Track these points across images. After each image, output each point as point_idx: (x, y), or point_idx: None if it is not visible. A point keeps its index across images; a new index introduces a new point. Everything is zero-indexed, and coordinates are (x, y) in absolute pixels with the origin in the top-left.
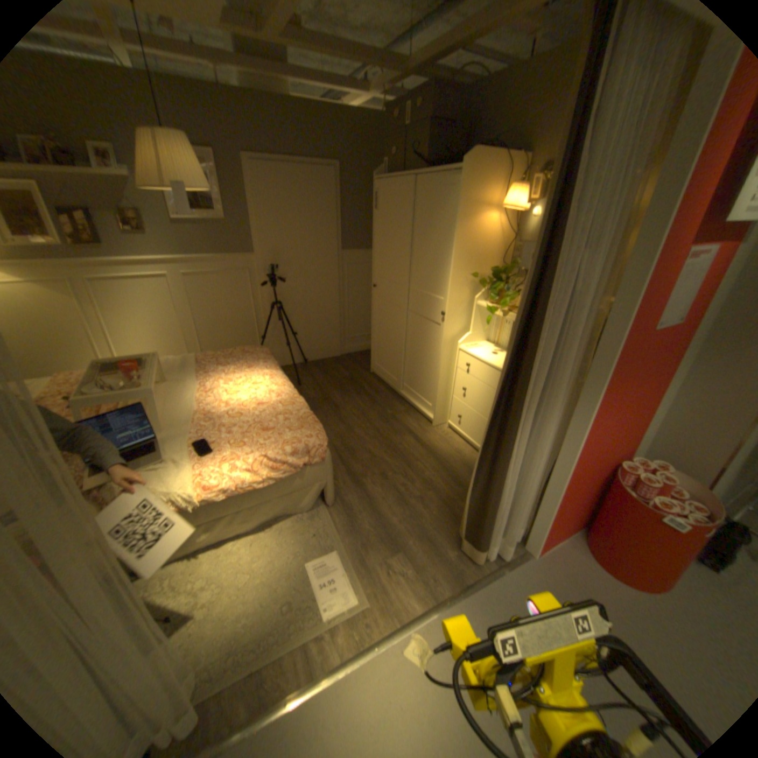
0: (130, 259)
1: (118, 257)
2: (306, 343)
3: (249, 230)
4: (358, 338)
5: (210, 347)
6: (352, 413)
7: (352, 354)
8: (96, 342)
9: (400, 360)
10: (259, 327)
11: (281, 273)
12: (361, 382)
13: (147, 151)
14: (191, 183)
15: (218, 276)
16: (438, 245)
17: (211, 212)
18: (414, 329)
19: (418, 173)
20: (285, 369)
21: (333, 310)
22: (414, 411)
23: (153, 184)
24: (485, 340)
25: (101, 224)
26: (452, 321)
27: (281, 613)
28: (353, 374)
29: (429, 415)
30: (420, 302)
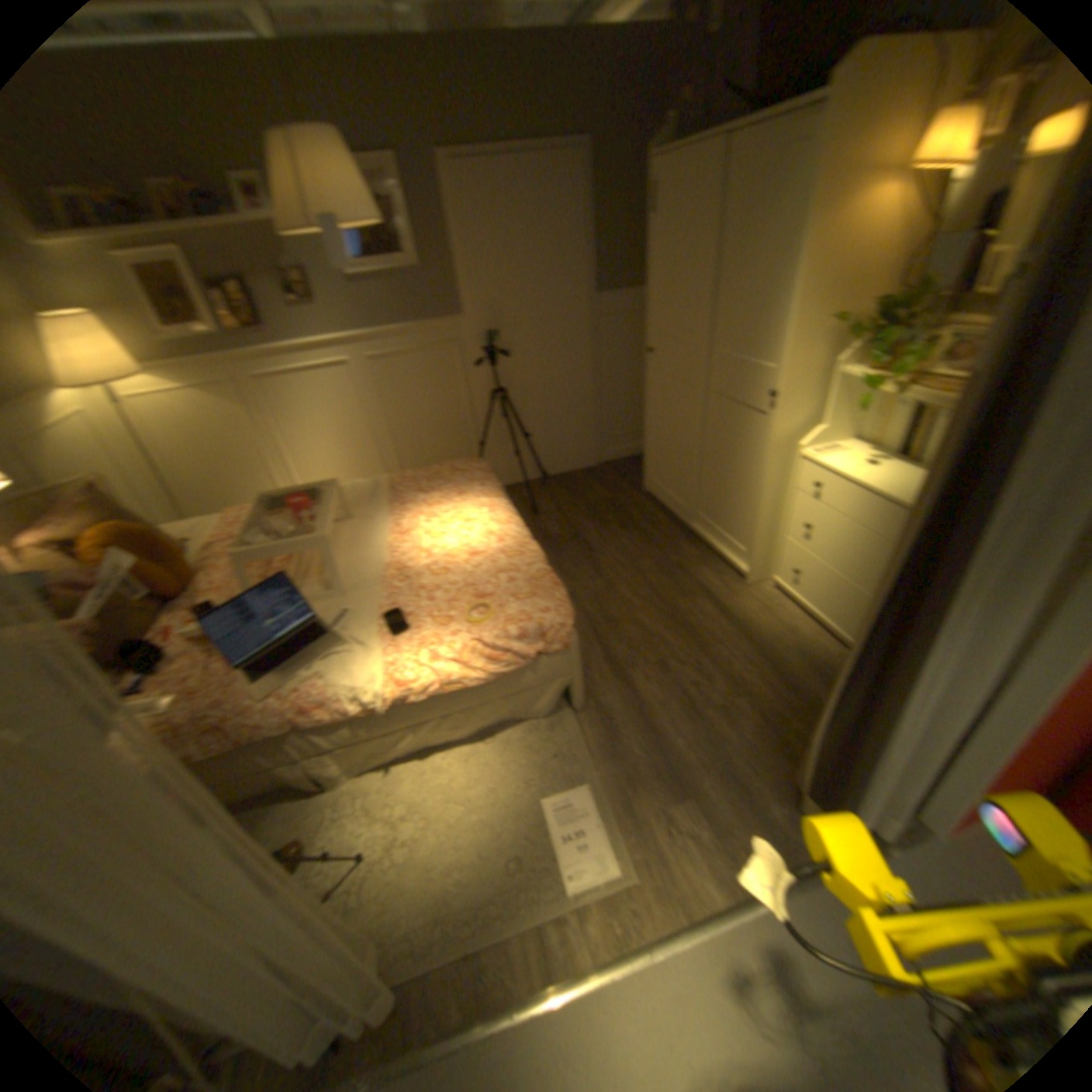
0: (294, 343)
1: (279, 341)
2: (541, 448)
3: (450, 278)
4: (622, 435)
5: (408, 461)
6: (611, 560)
7: (611, 461)
8: (265, 462)
9: (689, 474)
10: (472, 427)
11: (500, 341)
12: (625, 508)
13: (279, 169)
14: (348, 213)
15: (410, 355)
16: (765, 265)
17: (394, 256)
18: (716, 422)
19: (730, 129)
20: (512, 489)
21: (581, 394)
22: (712, 557)
23: (296, 224)
24: (850, 437)
25: (253, 295)
26: (788, 406)
27: (502, 880)
28: (613, 495)
29: (739, 566)
30: (728, 374)
